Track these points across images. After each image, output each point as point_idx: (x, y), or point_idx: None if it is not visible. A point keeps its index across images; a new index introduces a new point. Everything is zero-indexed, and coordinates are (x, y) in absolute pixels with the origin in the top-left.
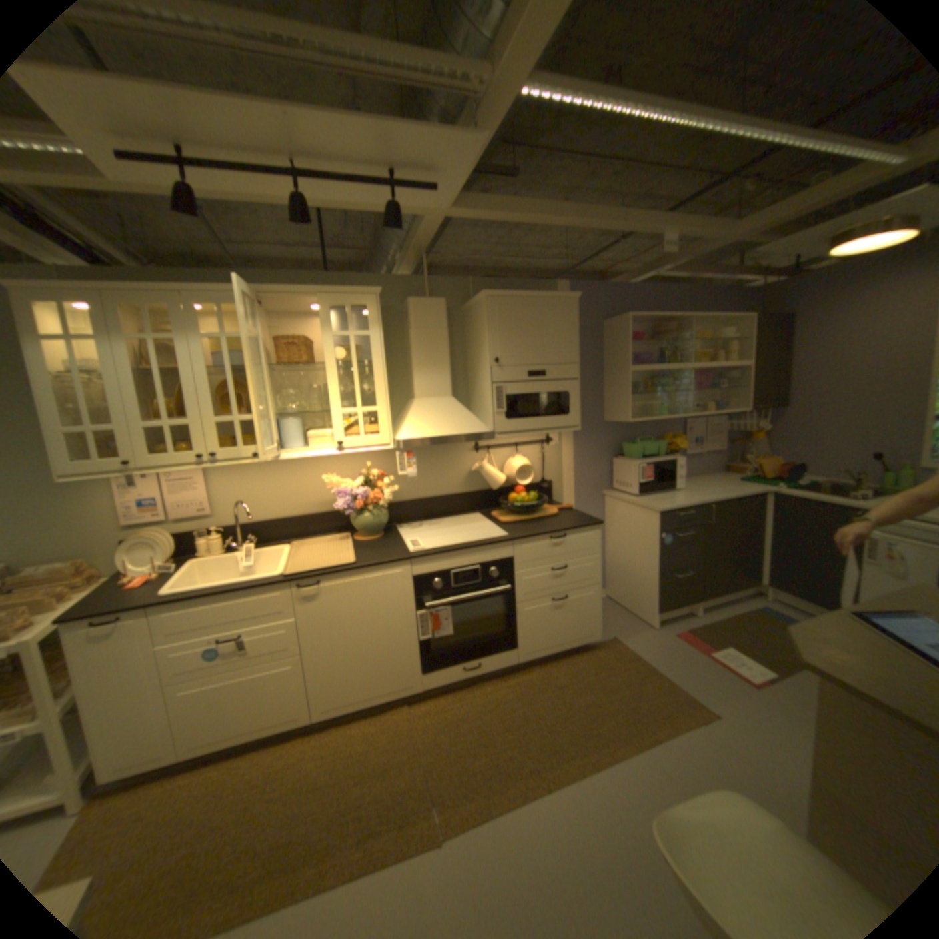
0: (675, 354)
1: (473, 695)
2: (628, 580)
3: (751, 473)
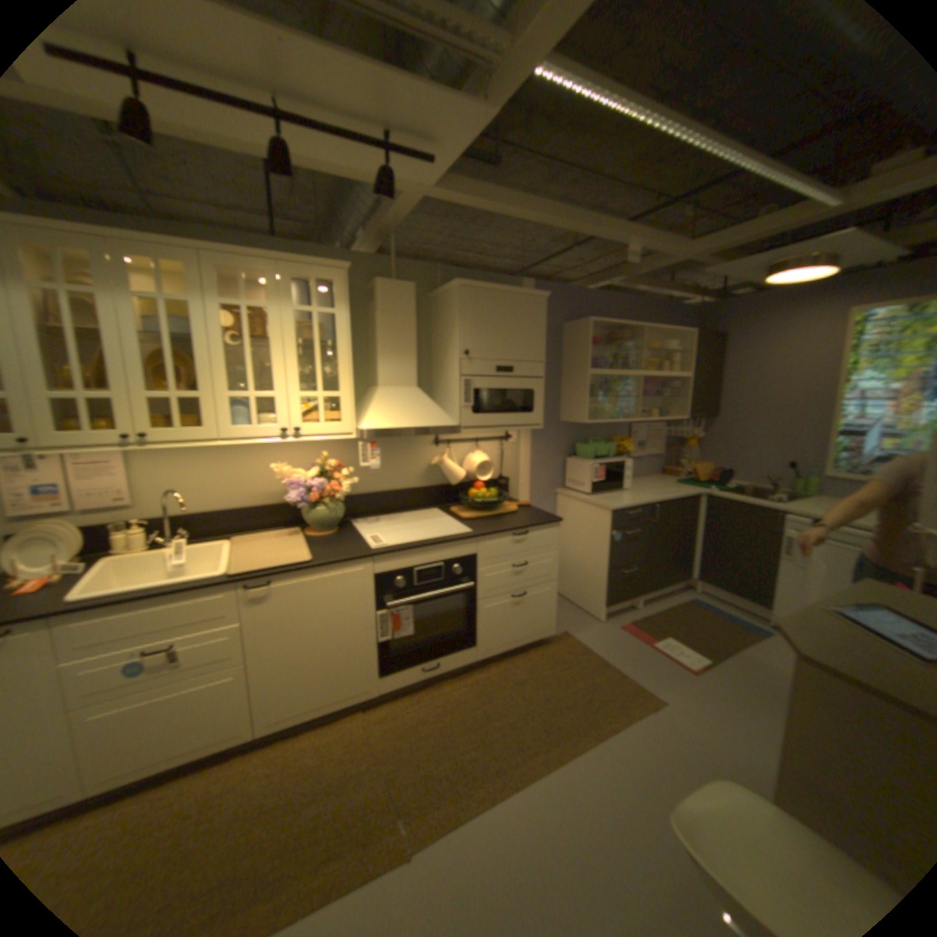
0: (628, 361)
1: (433, 697)
2: (578, 575)
3: (685, 476)
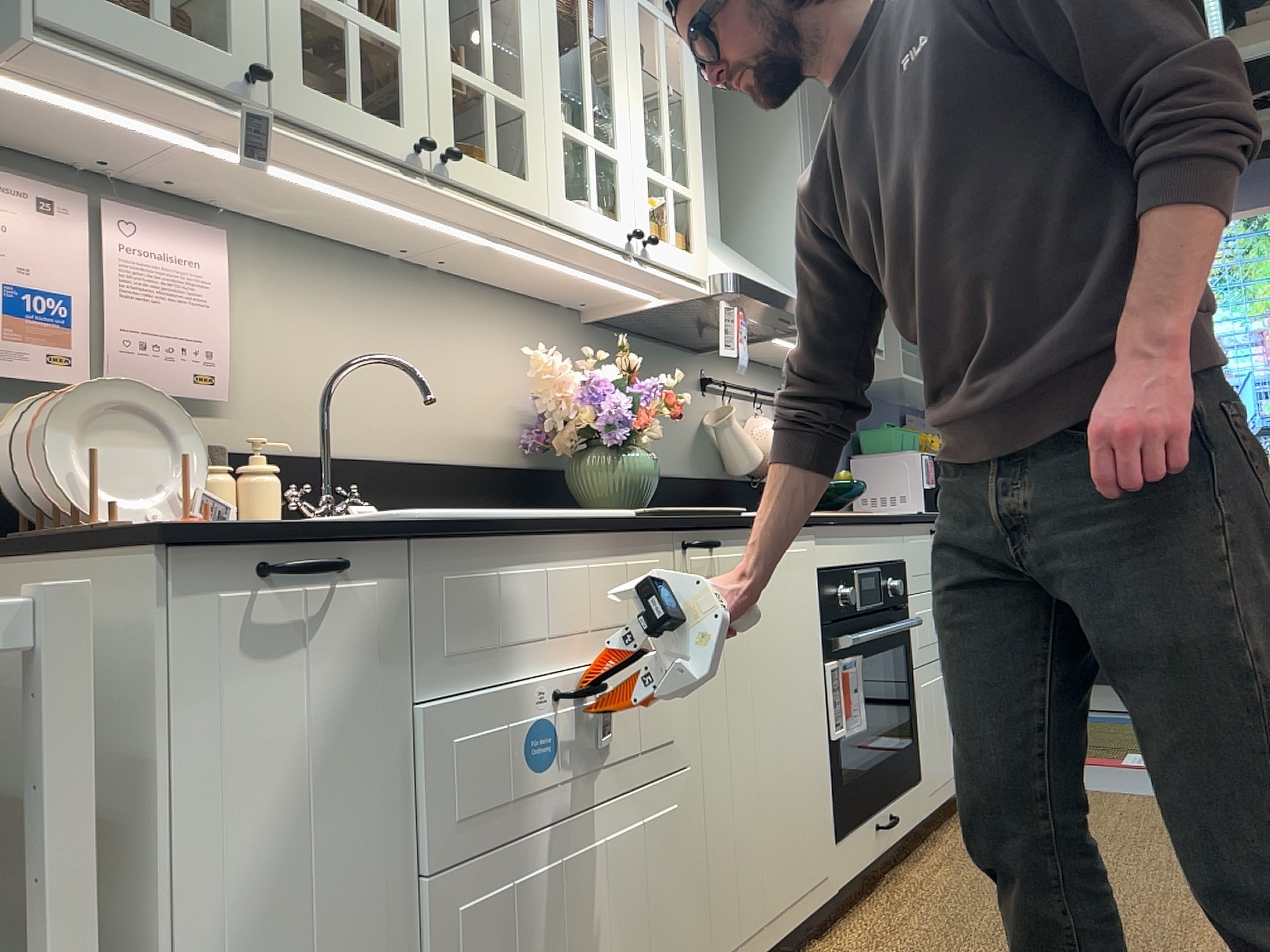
0: None
1: (906, 890)
2: None
3: None
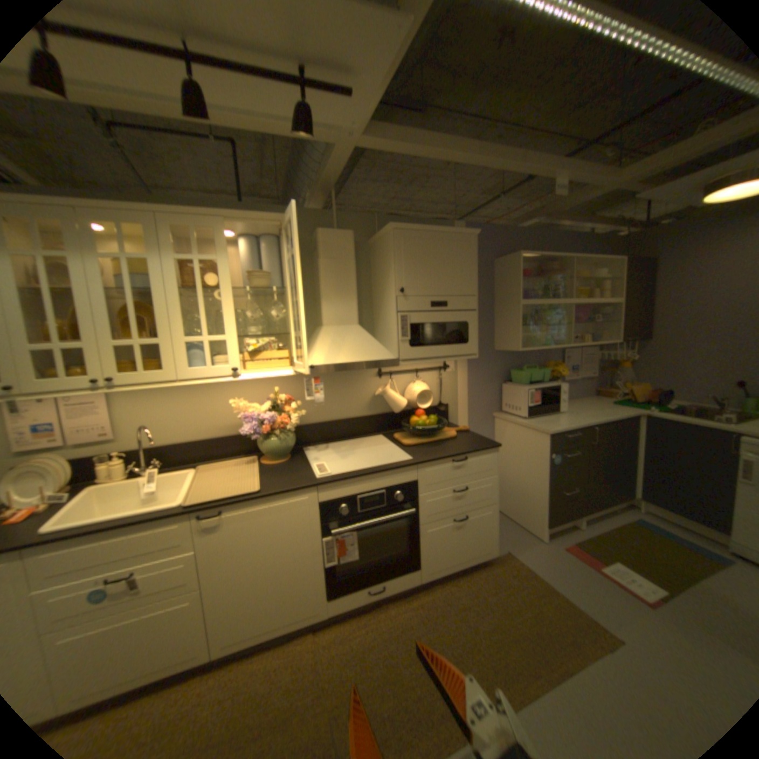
0: (557, 290)
1: (378, 620)
2: (517, 495)
3: (619, 397)
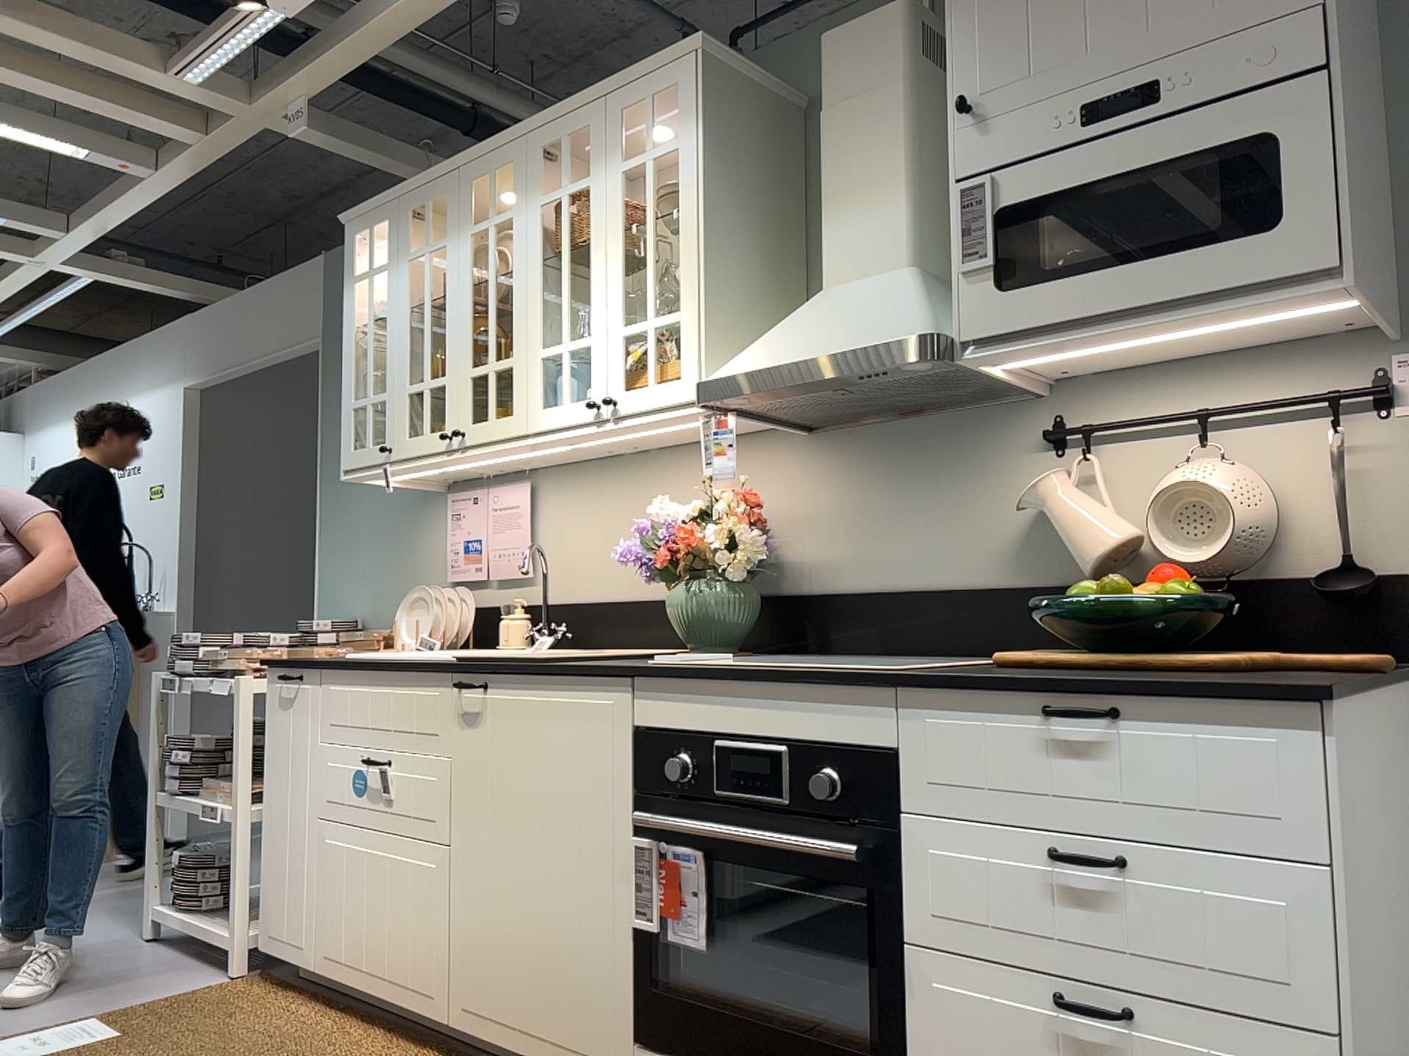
0: None
1: None
2: None
3: None
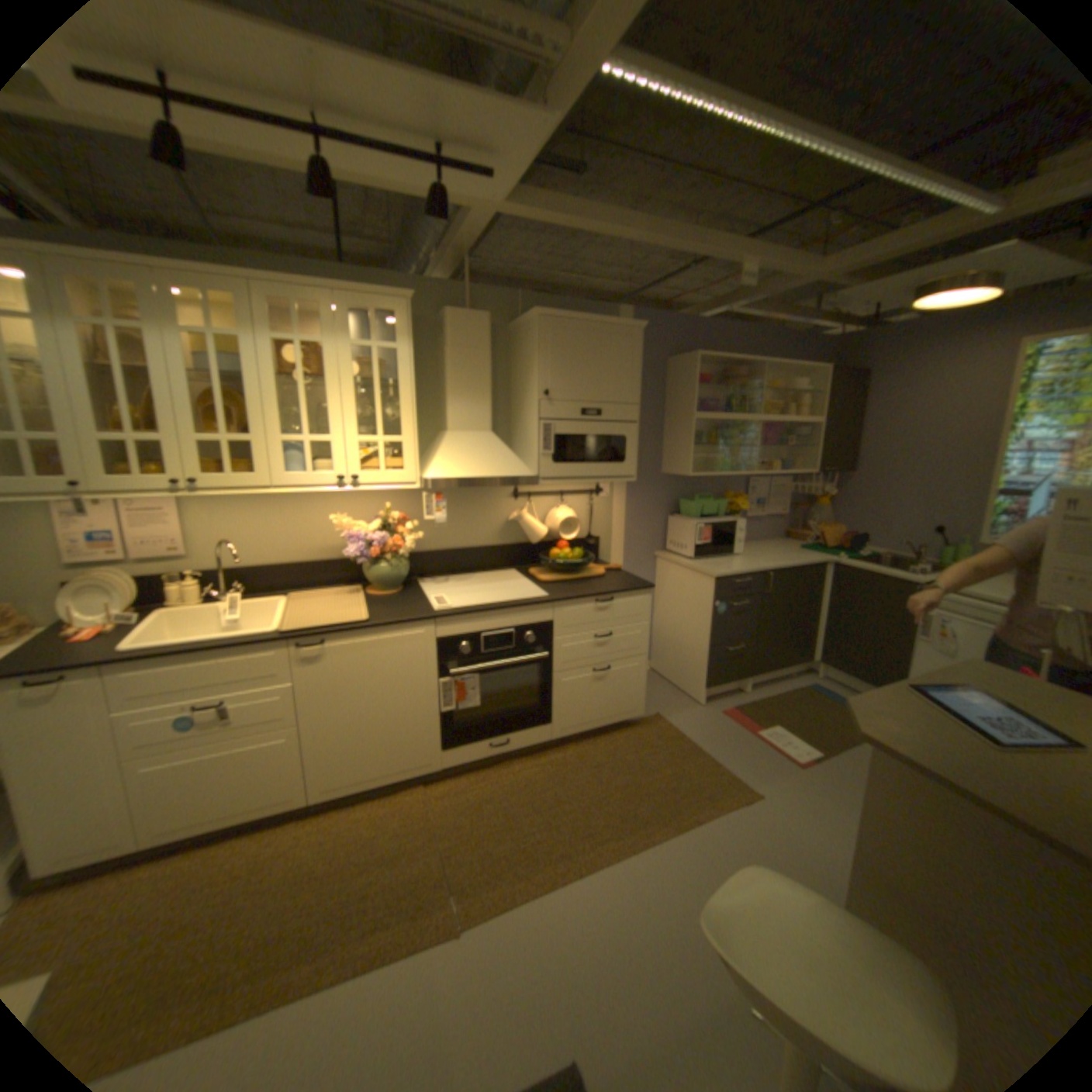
0: (744, 403)
1: (499, 775)
2: (676, 651)
3: (811, 541)
